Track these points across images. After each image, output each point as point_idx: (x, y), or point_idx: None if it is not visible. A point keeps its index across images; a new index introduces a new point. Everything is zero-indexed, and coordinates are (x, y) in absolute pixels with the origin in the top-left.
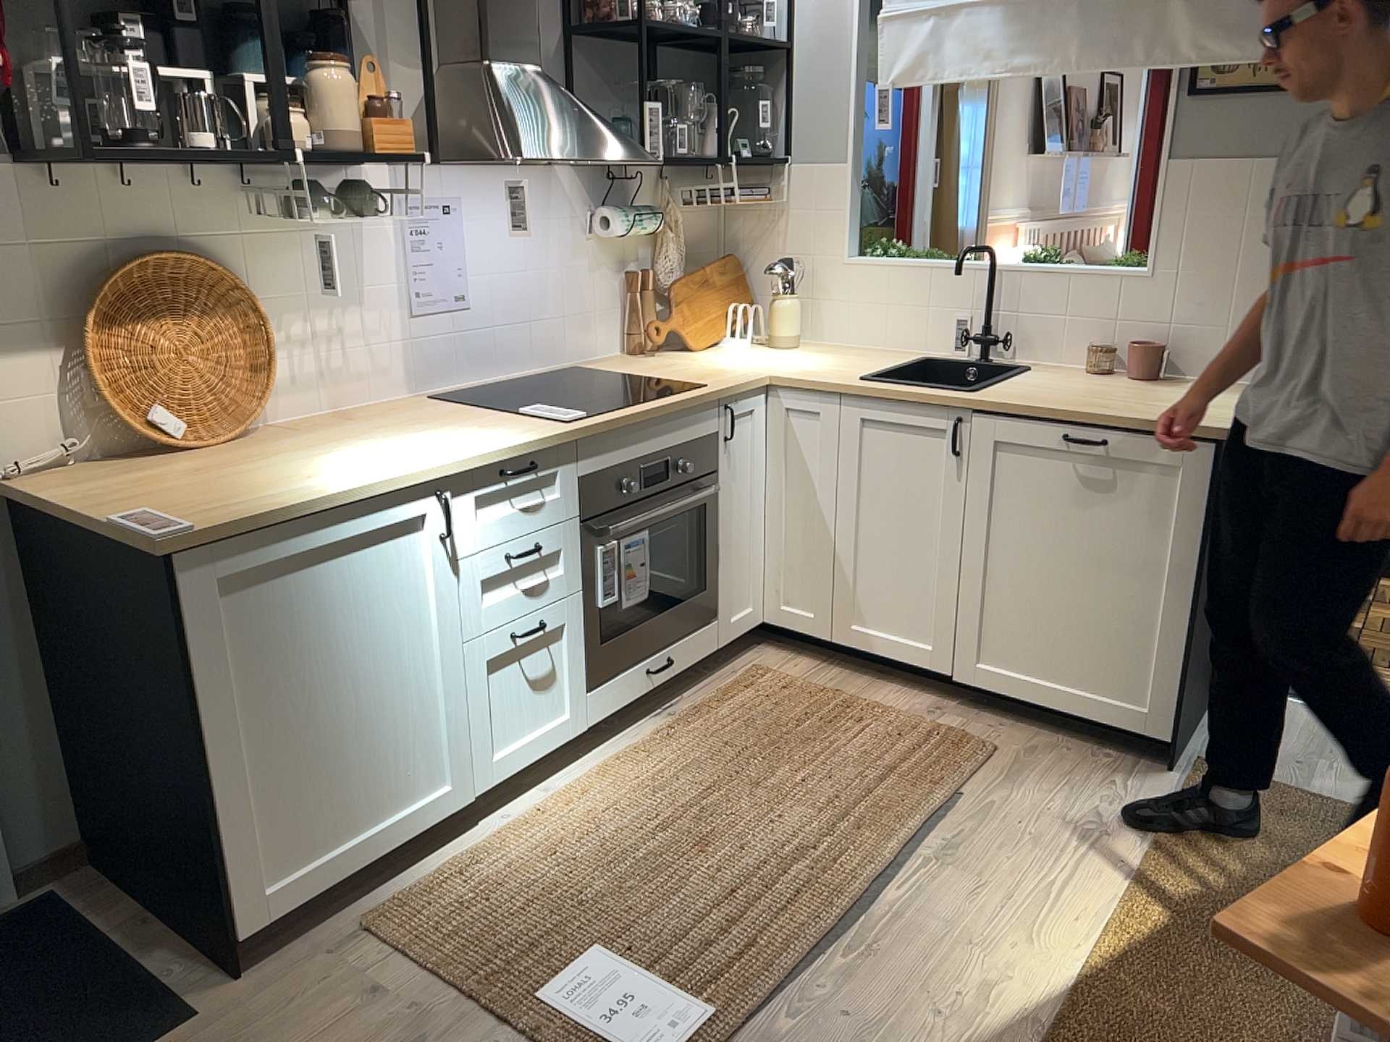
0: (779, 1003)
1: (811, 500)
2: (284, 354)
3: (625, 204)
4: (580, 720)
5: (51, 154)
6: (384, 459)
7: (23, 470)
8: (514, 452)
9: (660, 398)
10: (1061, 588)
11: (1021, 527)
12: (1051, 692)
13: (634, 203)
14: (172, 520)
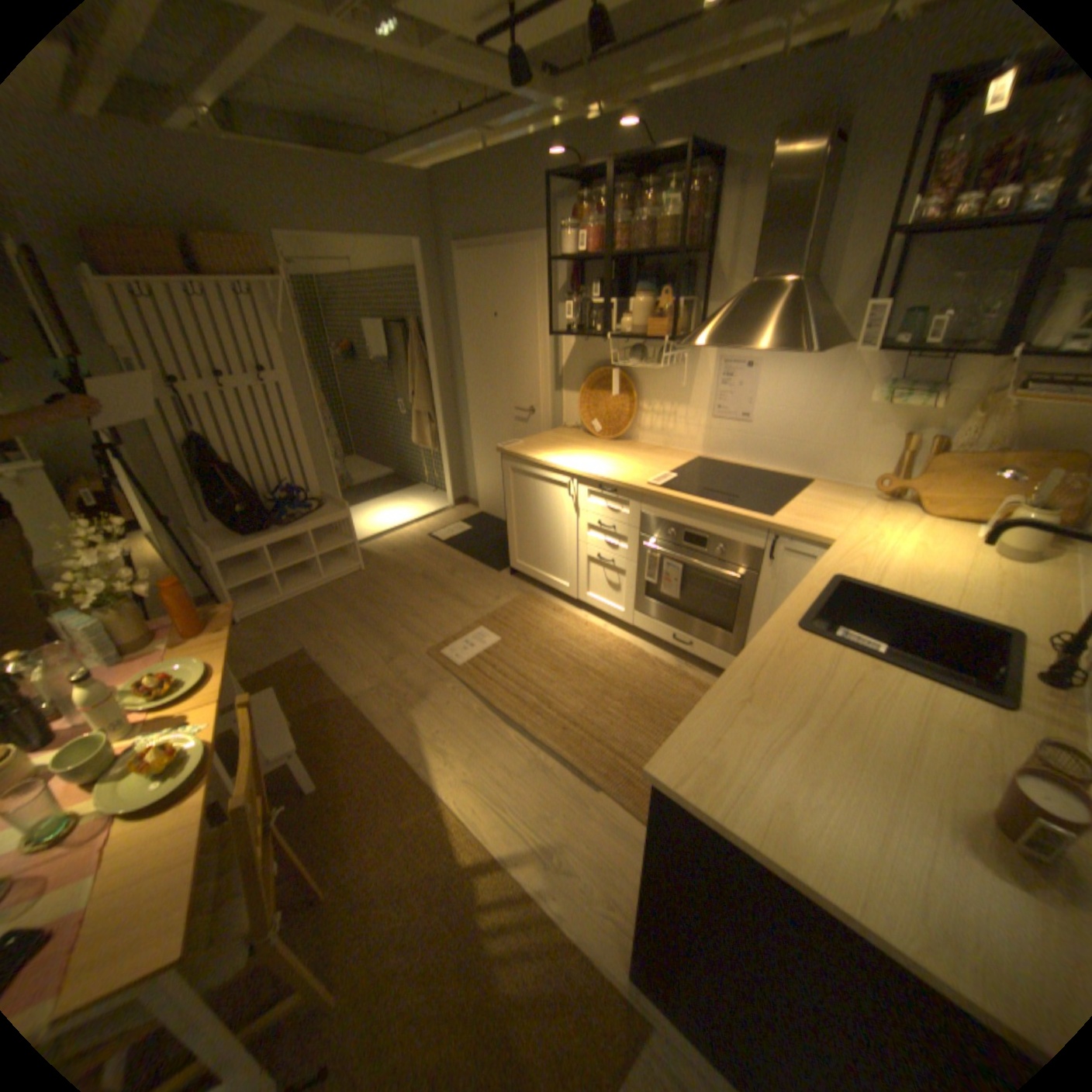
0: (461, 685)
1: None
2: (648, 415)
3: (940, 378)
4: (627, 616)
5: (586, 329)
6: (580, 460)
7: (566, 425)
8: (602, 480)
9: (717, 503)
10: None
11: None
12: None
13: (955, 379)
14: (510, 446)
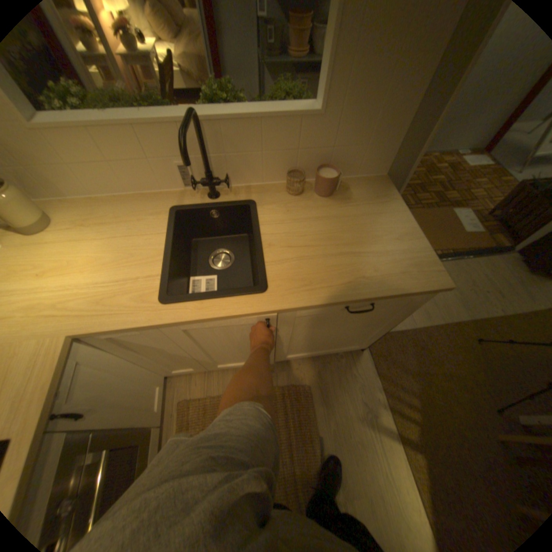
0: None
1: (161, 353)
2: None
3: None
4: None
5: None
6: None
7: None
8: None
9: None
10: (326, 338)
11: (307, 332)
12: (317, 355)
13: None
14: None
